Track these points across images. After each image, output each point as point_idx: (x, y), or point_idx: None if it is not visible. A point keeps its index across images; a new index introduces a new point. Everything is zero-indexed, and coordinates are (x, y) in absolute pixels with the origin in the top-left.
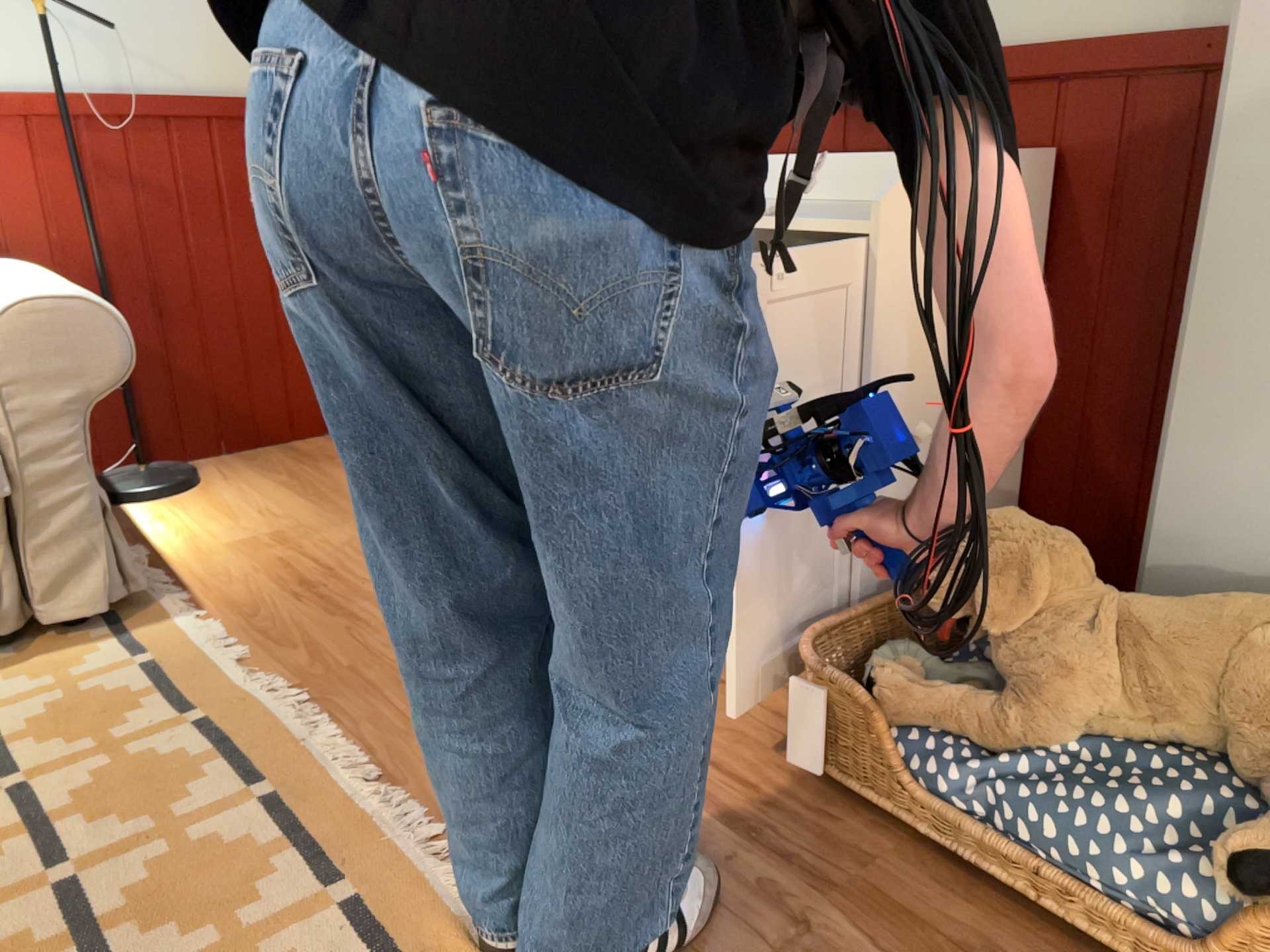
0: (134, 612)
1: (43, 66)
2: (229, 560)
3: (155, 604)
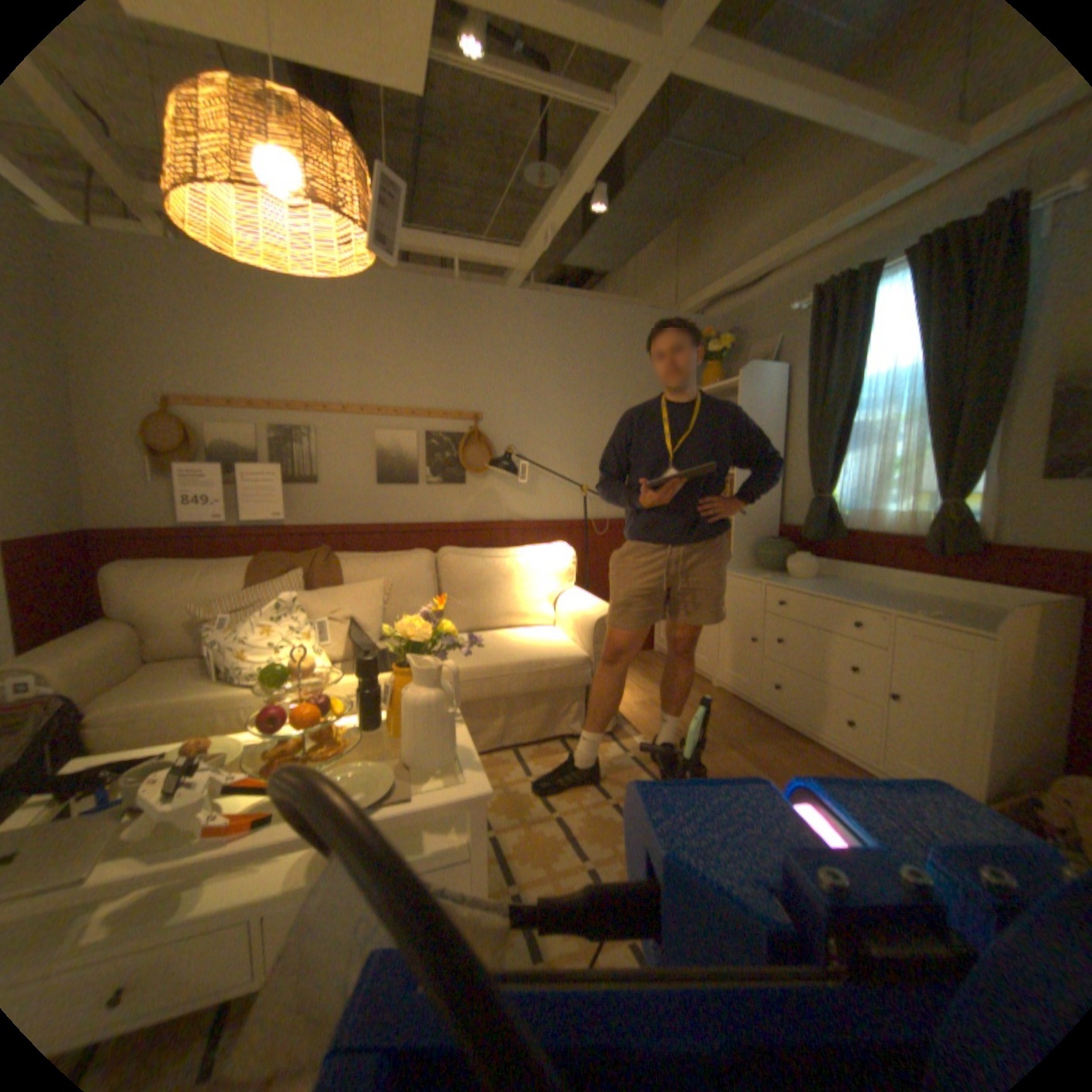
0: (616, 732)
1: (575, 509)
2: (639, 712)
3: (622, 729)
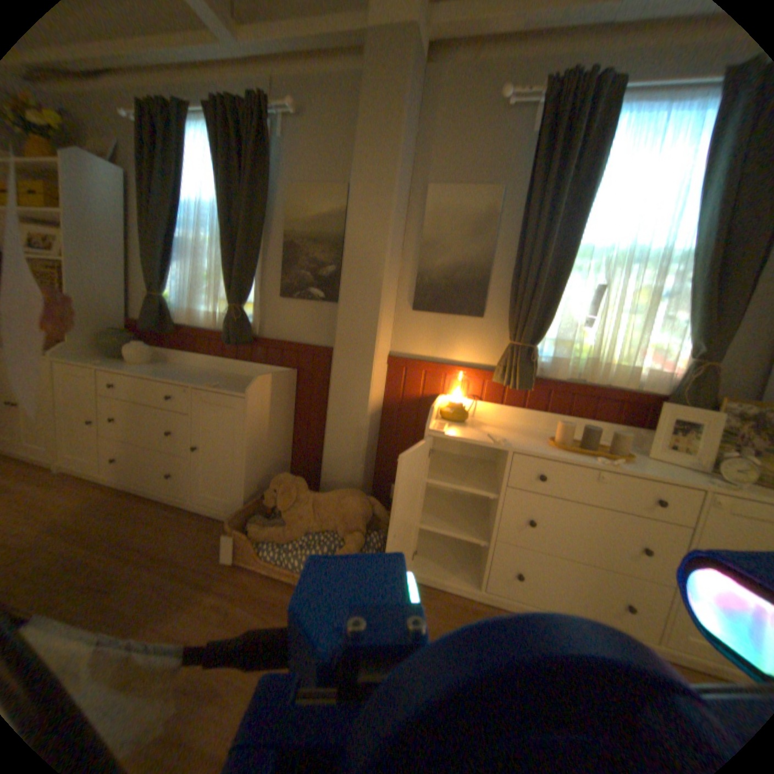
0: None
1: None
2: None
3: None
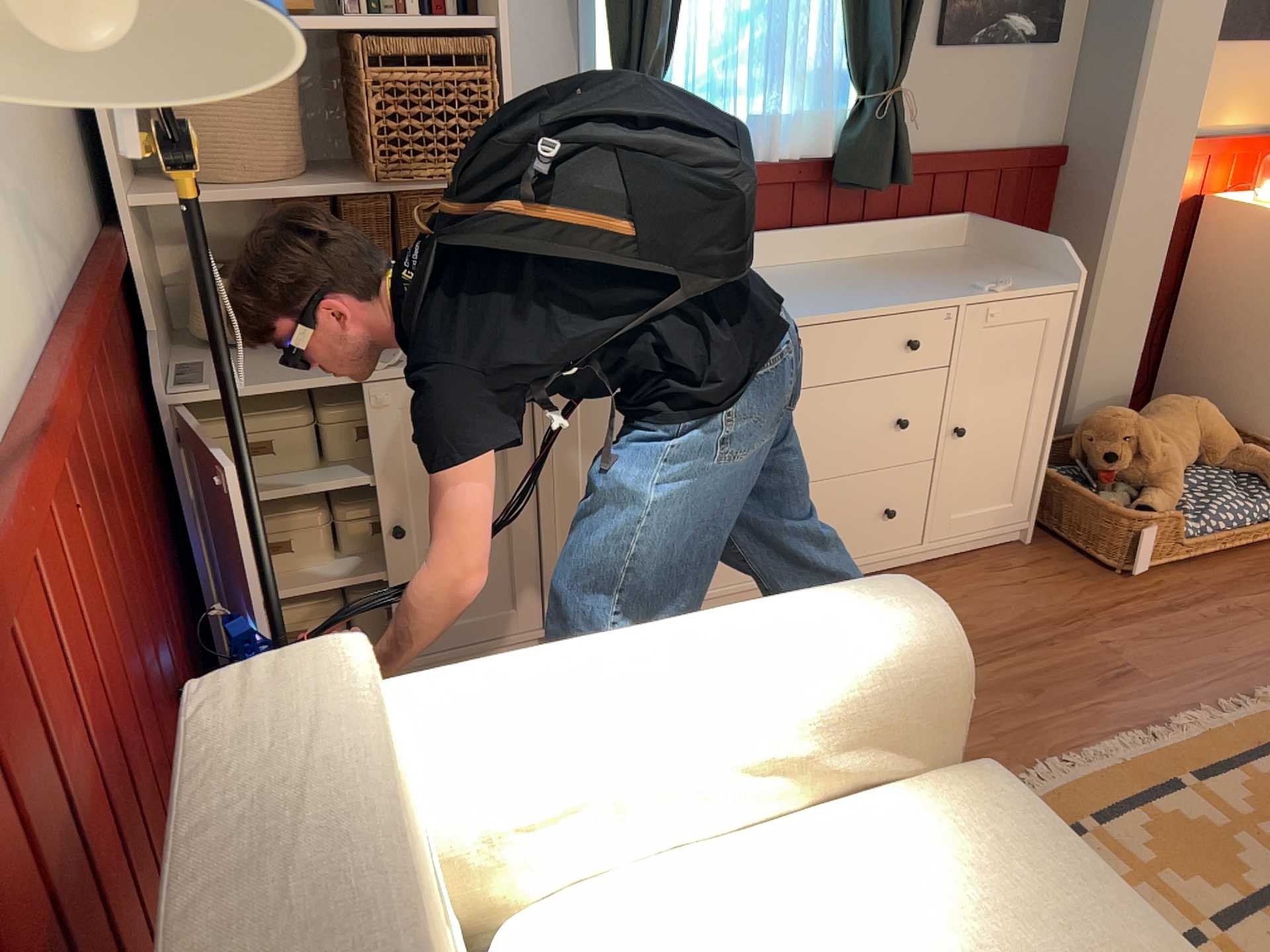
0: None
1: (0, 304)
2: None
3: None
